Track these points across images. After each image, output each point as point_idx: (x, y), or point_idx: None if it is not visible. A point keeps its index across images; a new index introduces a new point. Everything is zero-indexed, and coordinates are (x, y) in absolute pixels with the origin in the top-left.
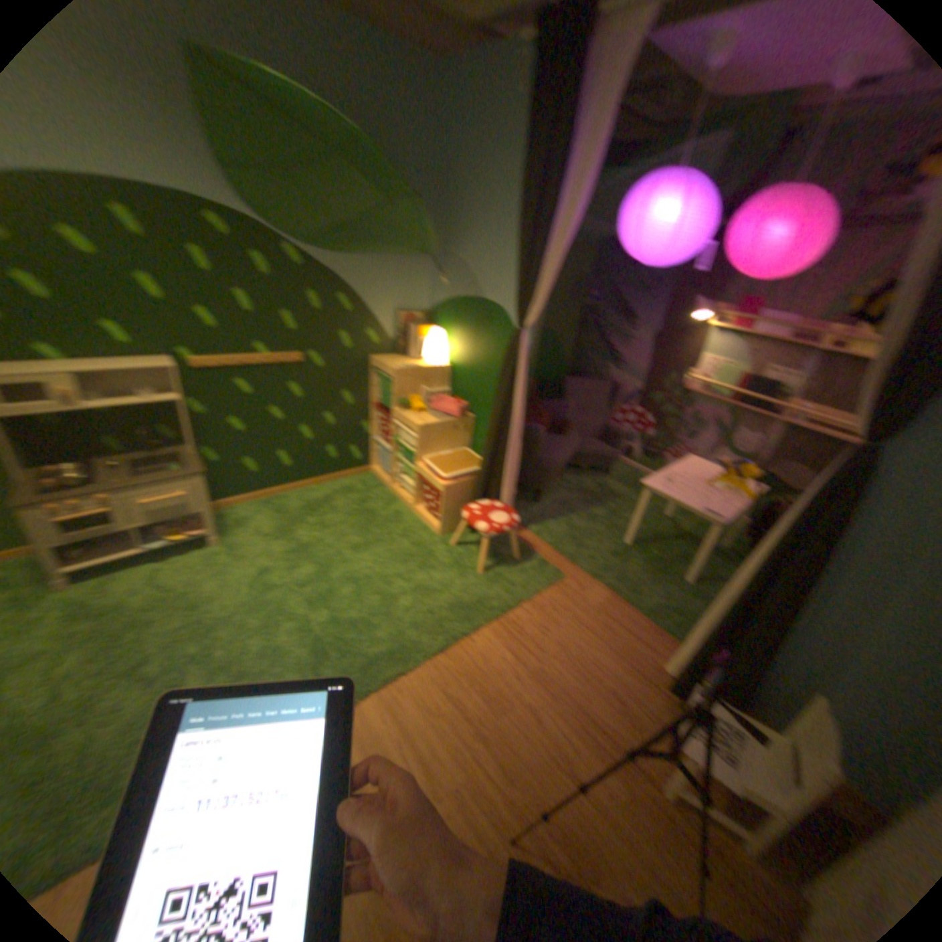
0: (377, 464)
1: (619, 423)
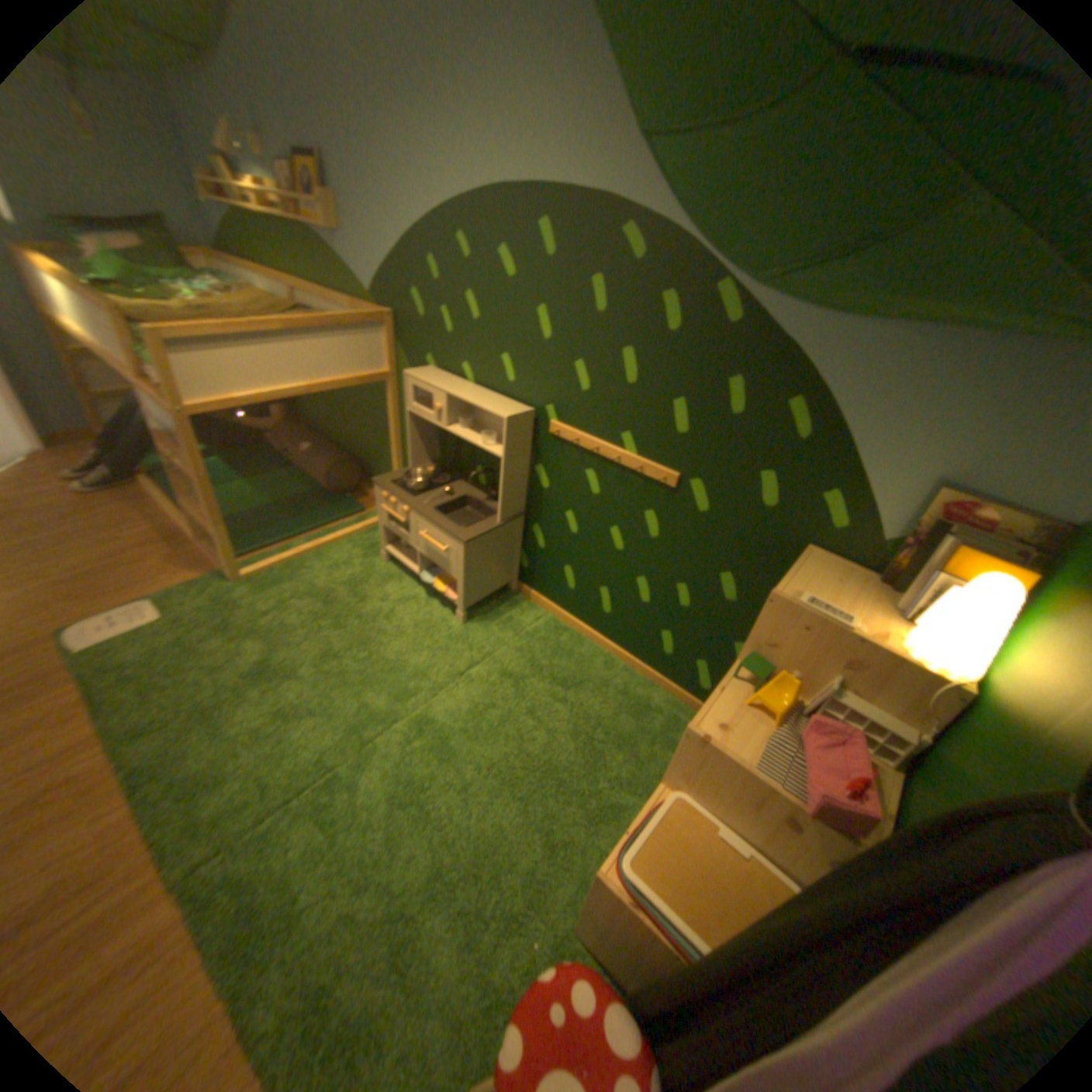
0: None
1: None
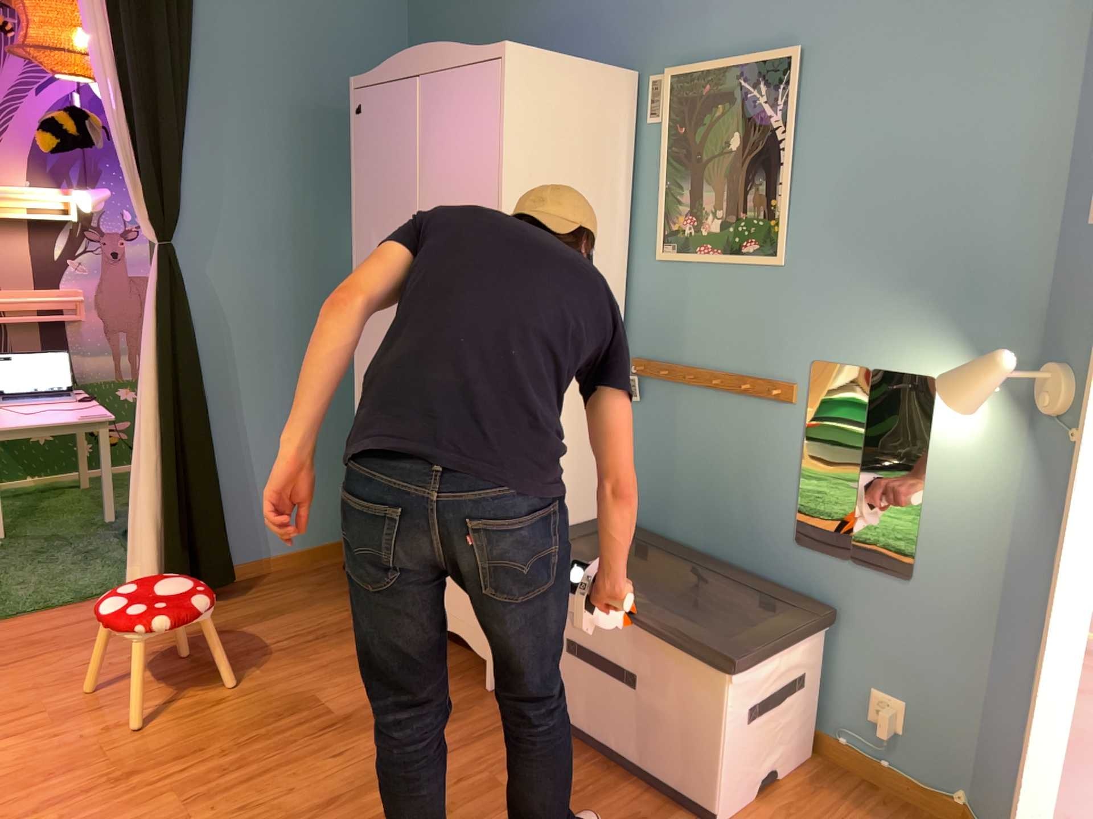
0: None
1: None
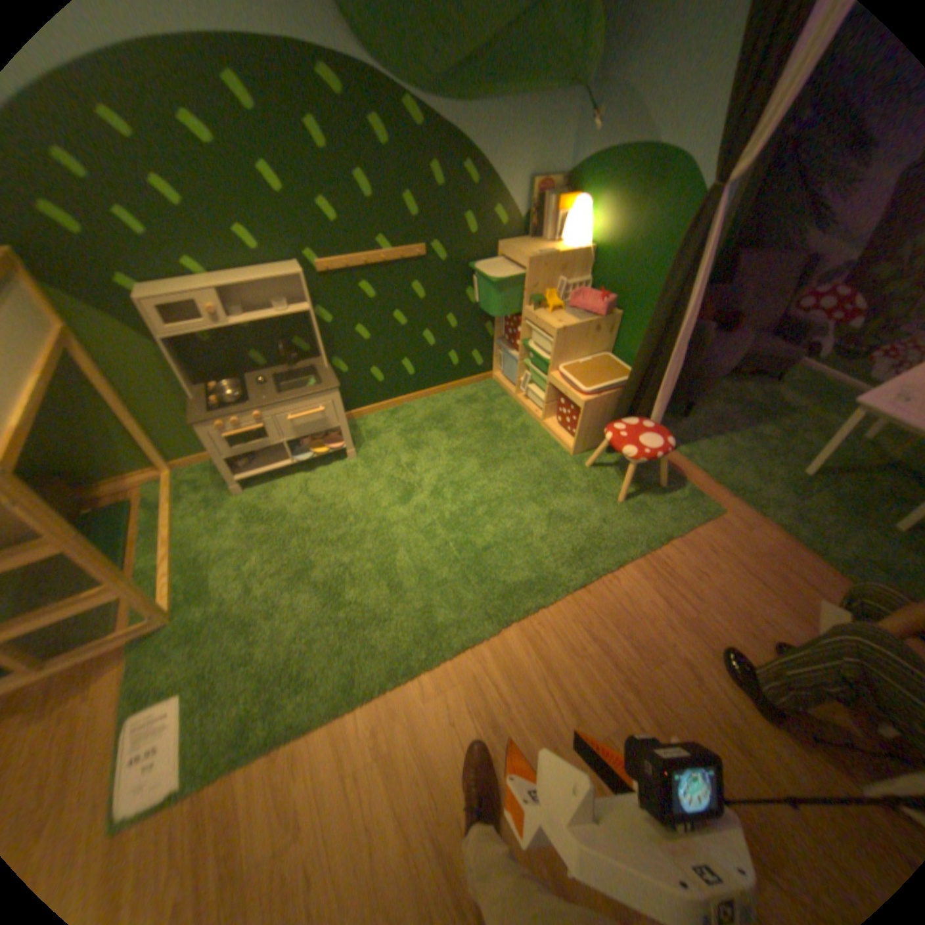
0: (498, 370)
1: (804, 310)
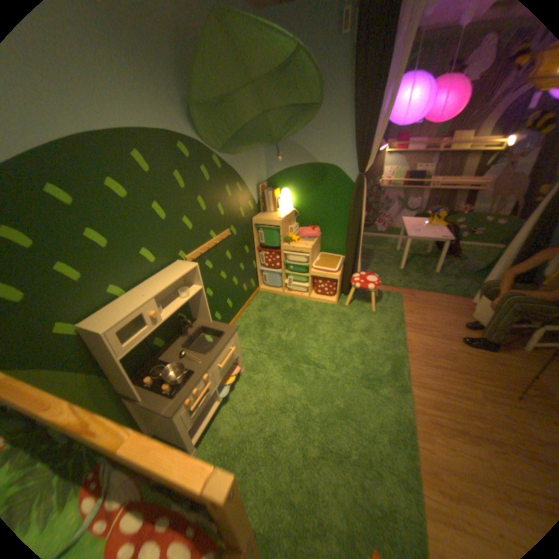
0: (265, 284)
1: None
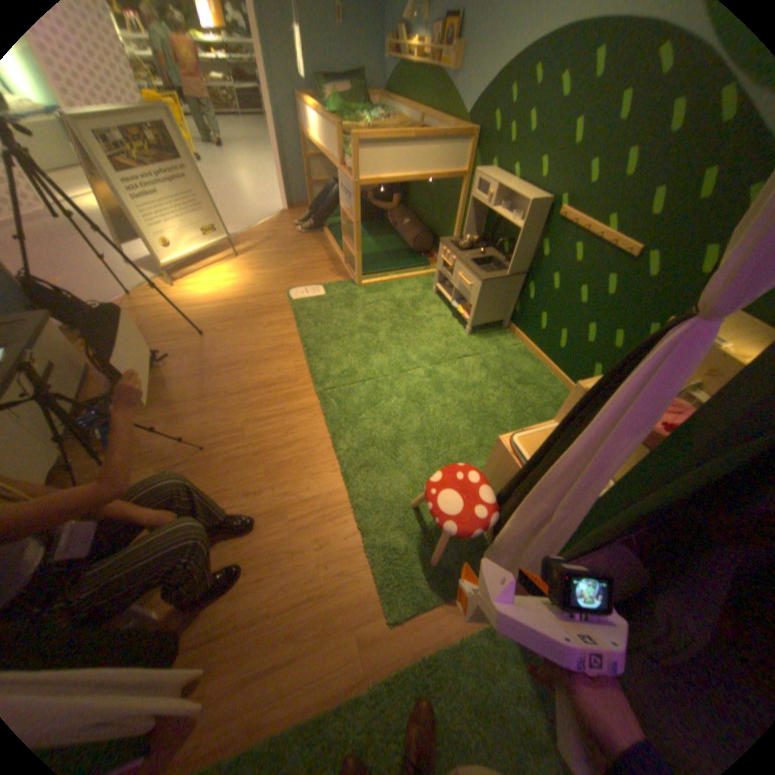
0: None
1: None
